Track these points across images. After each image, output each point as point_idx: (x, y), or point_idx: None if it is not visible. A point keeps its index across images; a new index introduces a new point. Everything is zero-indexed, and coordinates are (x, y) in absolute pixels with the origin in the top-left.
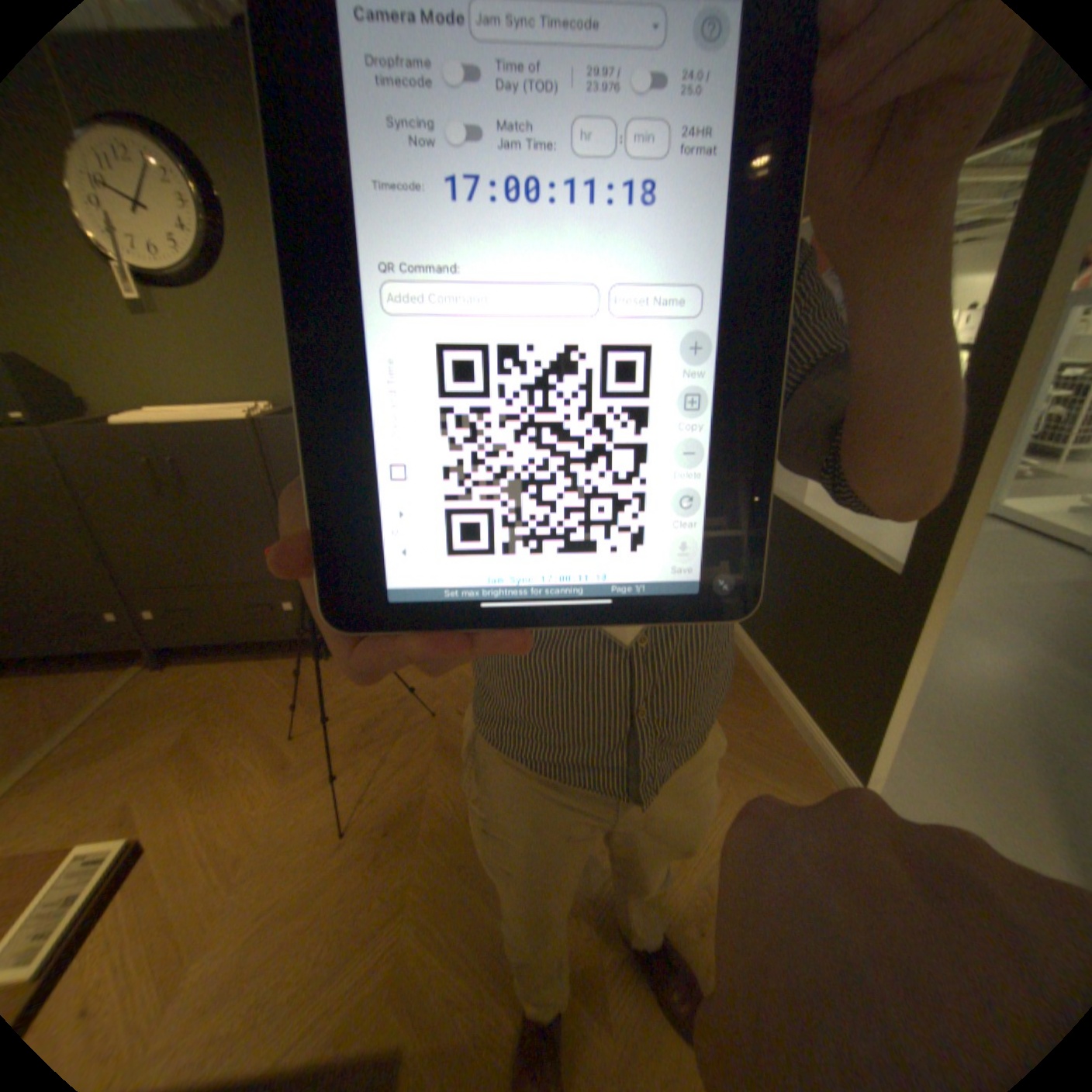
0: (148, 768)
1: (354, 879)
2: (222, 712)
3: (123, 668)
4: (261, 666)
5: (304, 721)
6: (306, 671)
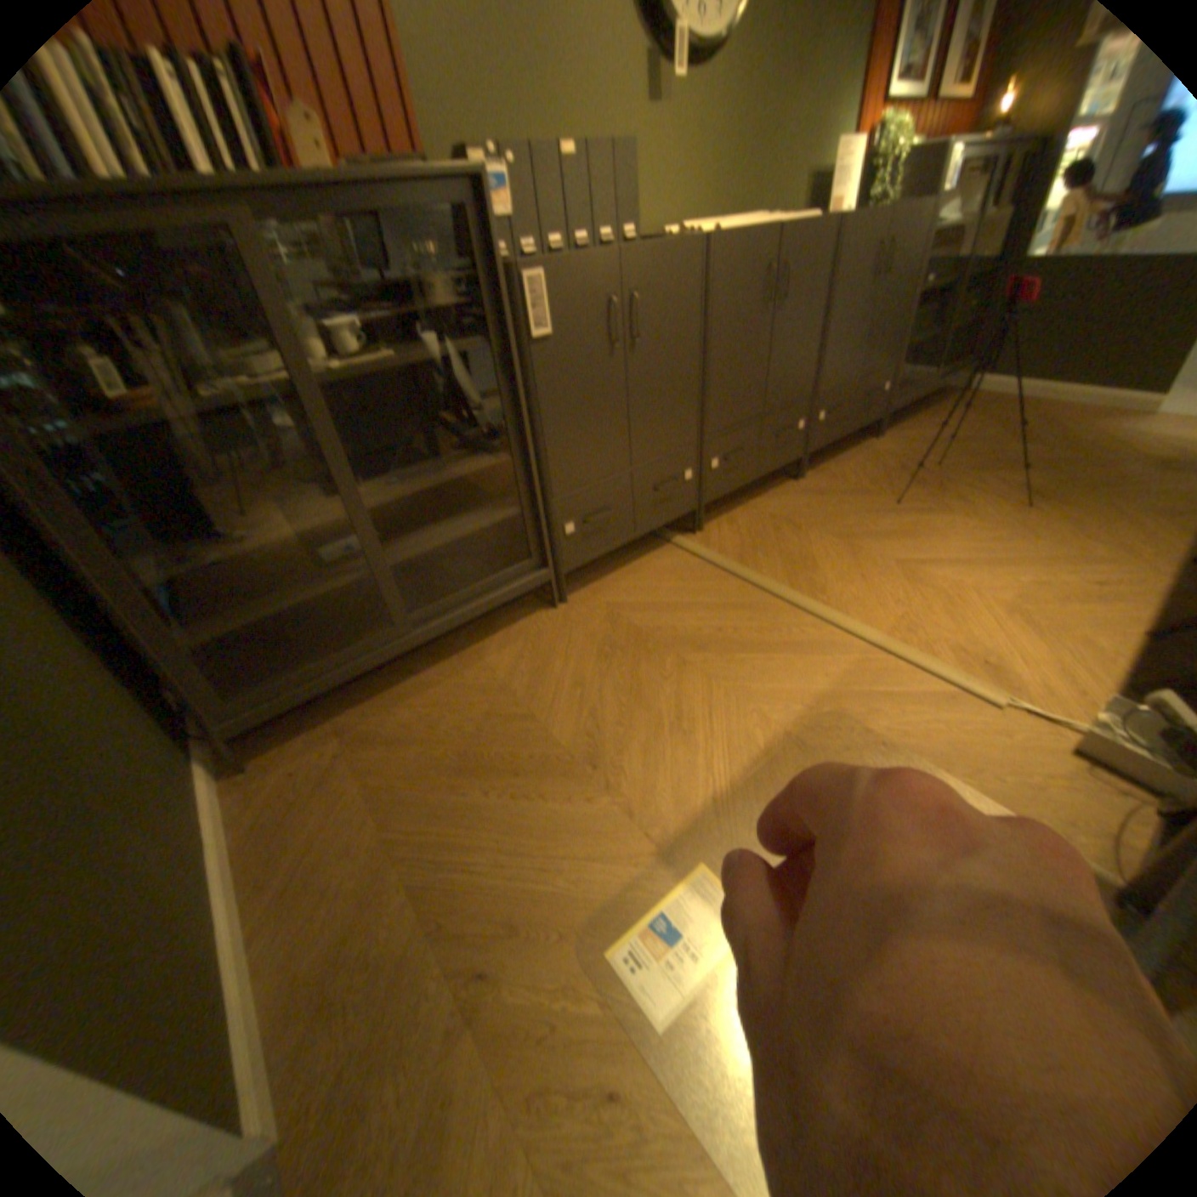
0: (863, 548)
1: (1077, 508)
2: (821, 517)
3: (663, 544)
4: (771, 497)
5: (884, 495)
6: (809, 485)
